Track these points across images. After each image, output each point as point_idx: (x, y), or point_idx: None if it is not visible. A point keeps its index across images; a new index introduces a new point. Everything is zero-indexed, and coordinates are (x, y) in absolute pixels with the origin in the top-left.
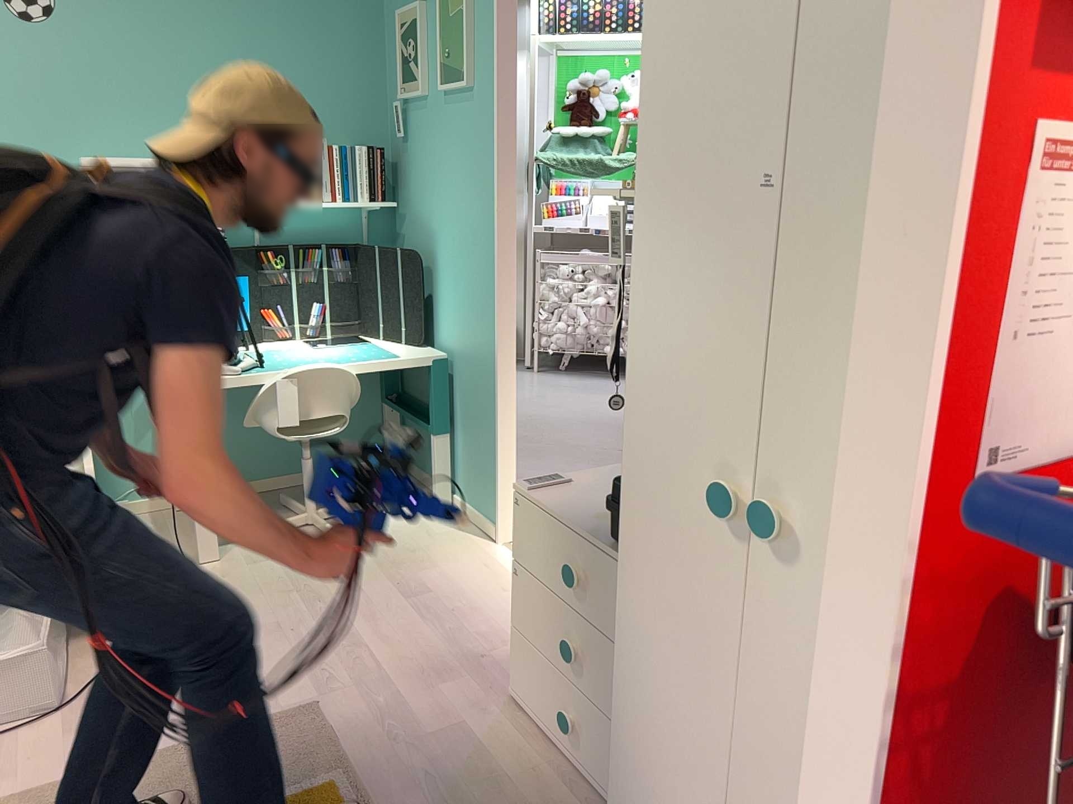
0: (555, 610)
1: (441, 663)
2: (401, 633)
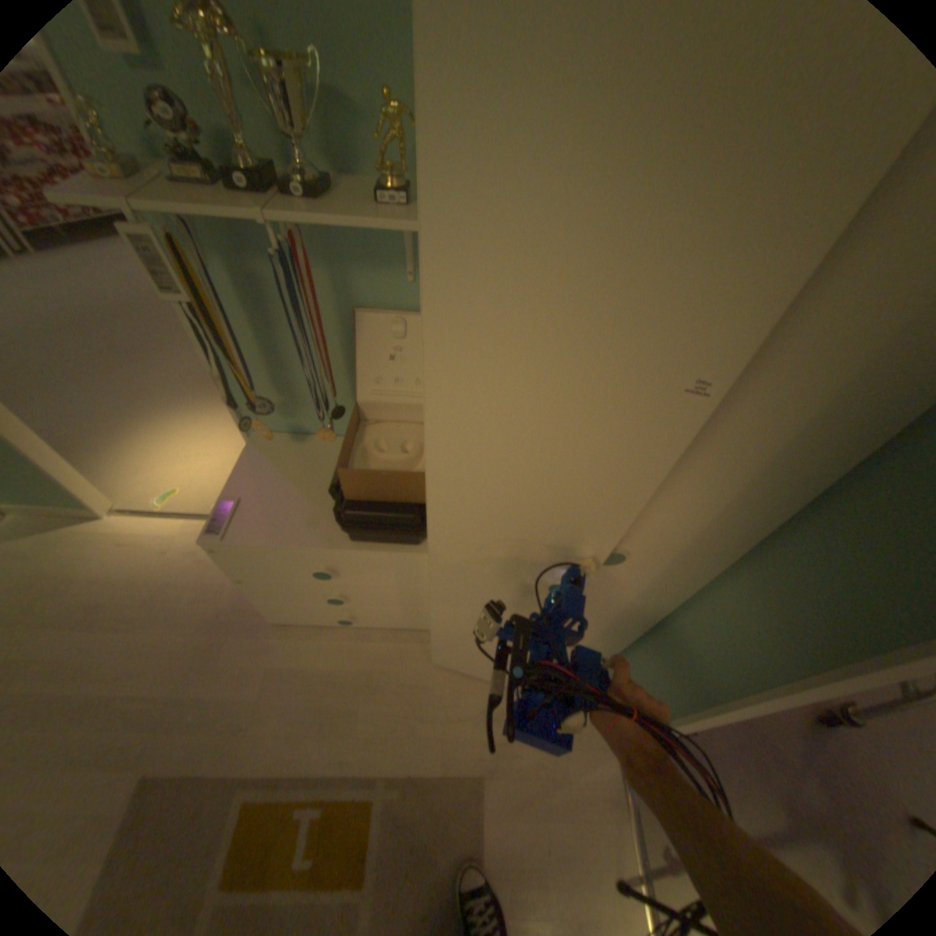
0: (304, 586)
1: (194, 647)
2: (129, 658)
